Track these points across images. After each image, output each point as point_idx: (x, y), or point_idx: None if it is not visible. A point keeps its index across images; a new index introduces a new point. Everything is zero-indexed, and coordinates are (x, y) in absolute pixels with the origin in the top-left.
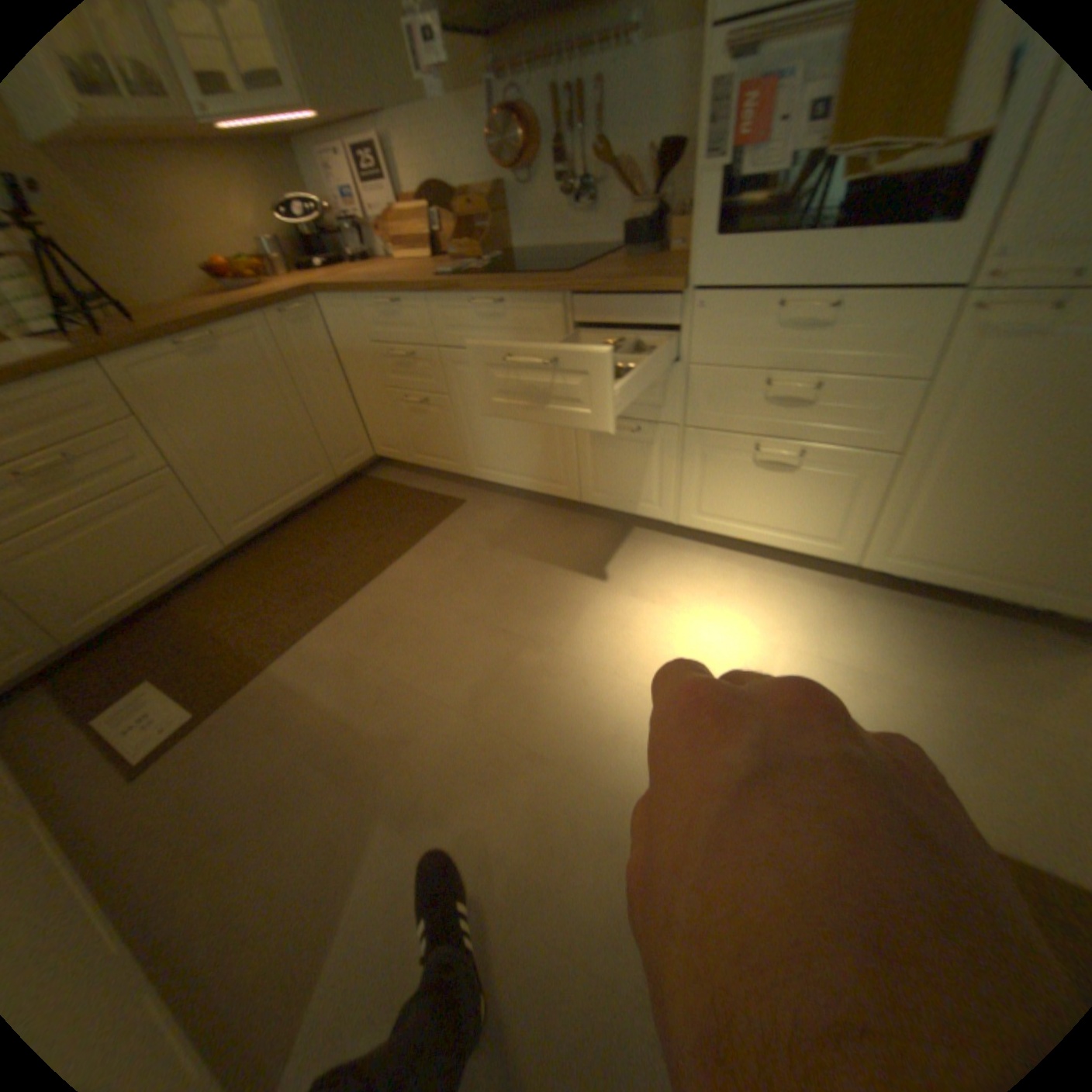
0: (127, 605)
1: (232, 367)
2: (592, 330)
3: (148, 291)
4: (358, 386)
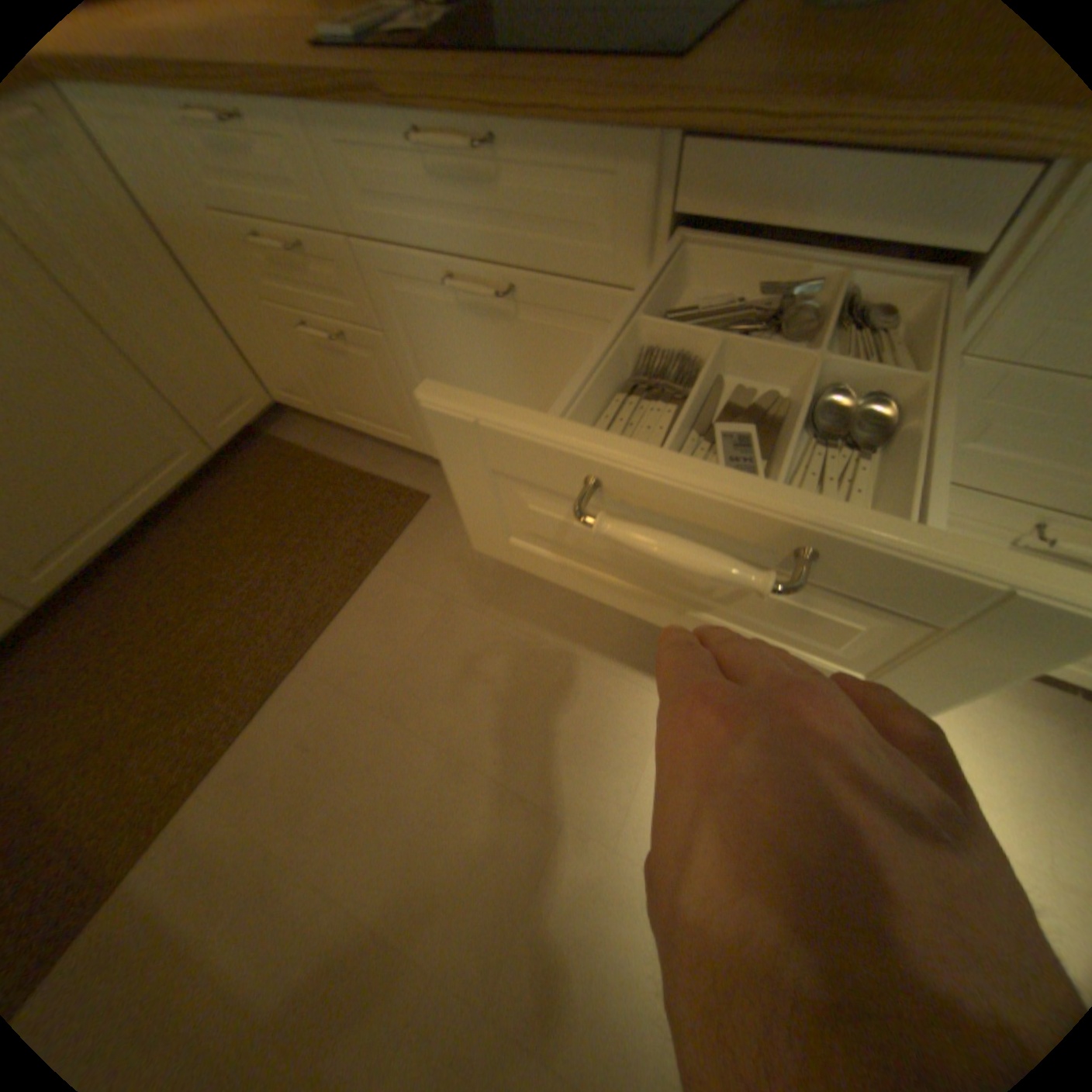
0: None
1: None
2: (724, 248)
3: None
4: (211, 296)
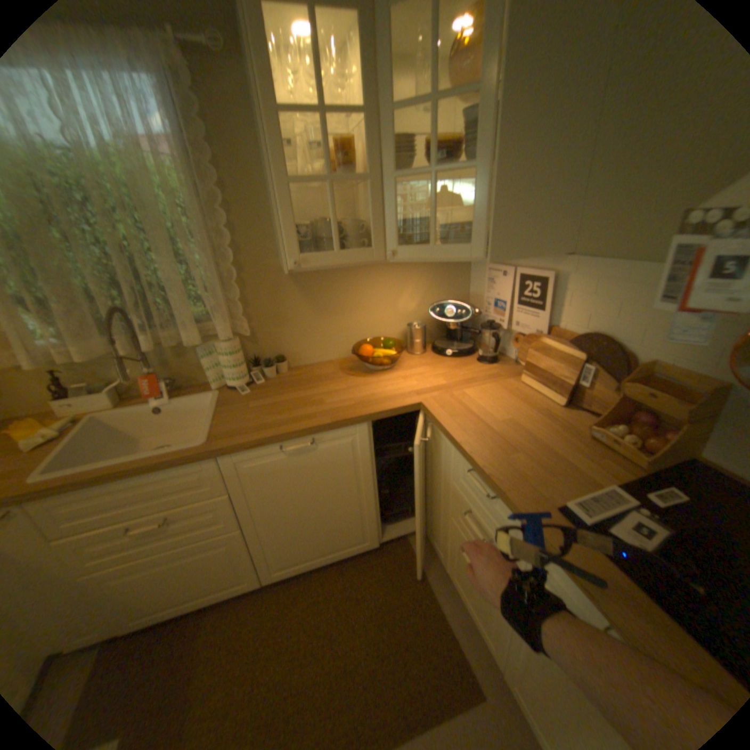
0: (172, 617)
1: (323, 465)
2: None
3: (318, 356)
4: (431, 490)
